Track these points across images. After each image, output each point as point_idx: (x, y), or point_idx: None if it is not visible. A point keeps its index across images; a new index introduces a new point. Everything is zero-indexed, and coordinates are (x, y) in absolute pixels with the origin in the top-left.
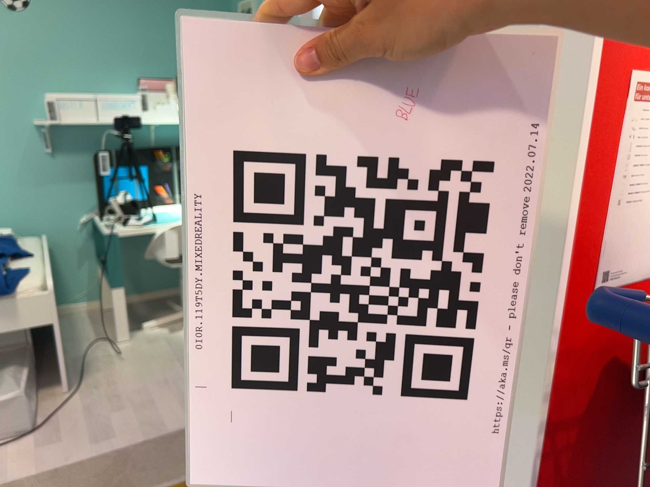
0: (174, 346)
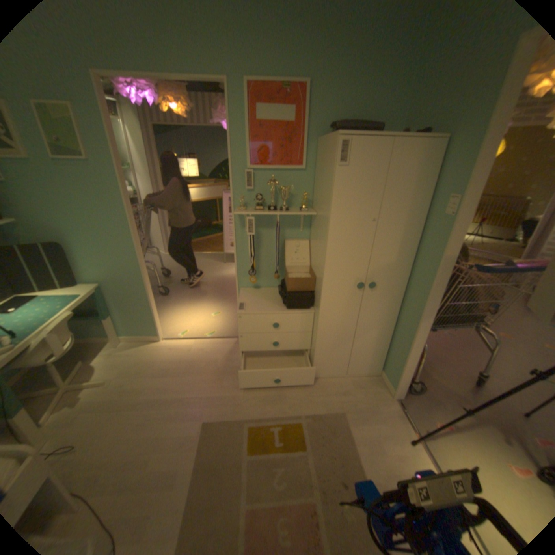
0: (97, 408)
